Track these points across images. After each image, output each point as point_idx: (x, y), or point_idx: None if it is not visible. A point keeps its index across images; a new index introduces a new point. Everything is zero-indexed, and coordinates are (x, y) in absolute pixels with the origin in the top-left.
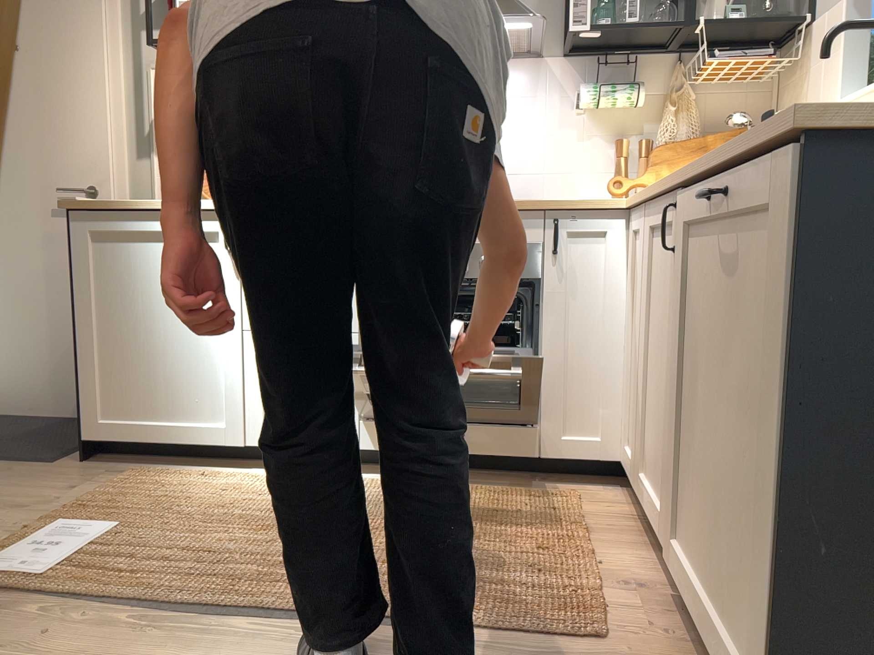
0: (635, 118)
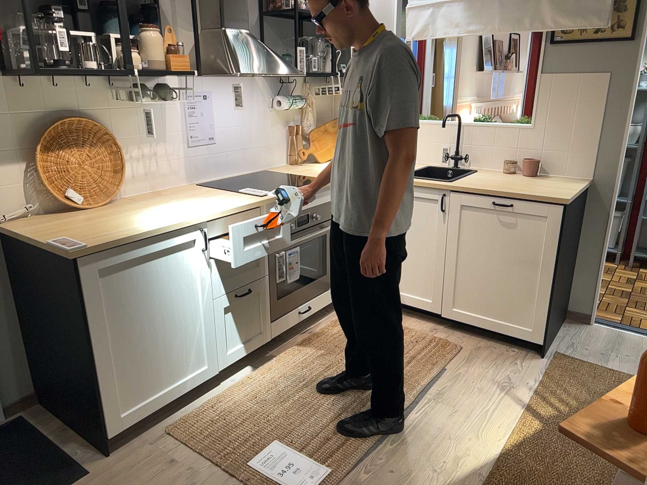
0: (293, 112)
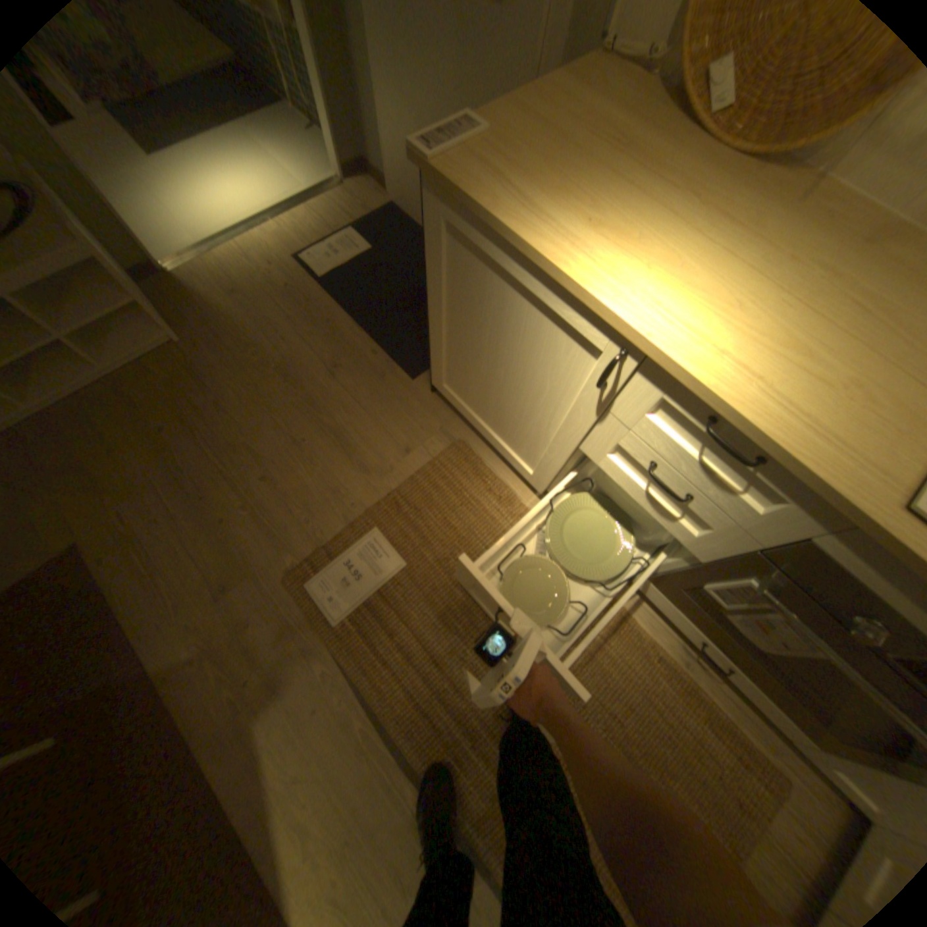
0: None
